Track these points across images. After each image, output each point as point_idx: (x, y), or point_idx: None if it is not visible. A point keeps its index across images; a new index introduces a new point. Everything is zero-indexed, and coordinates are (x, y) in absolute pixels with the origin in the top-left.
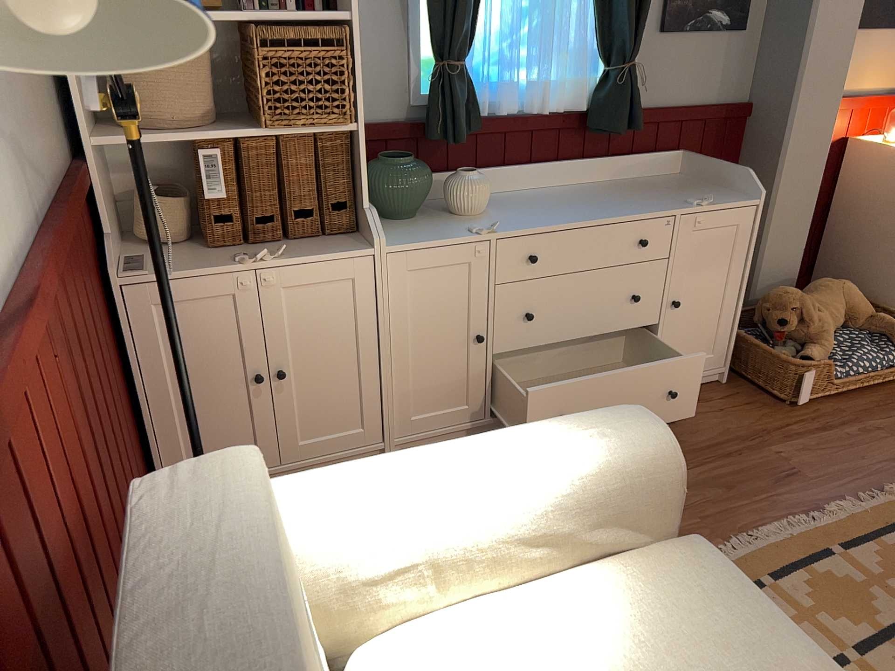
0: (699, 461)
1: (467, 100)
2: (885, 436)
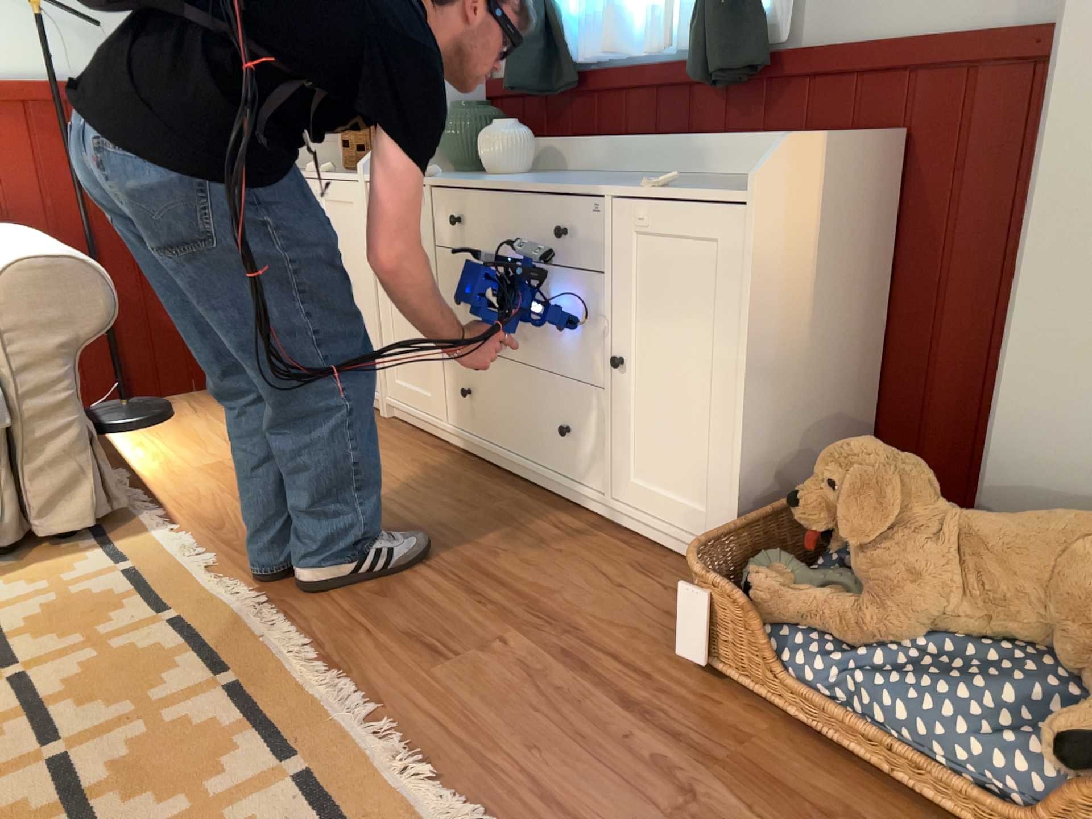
0: (447, 570)
1: (542, 42)
2: (659, 801)
